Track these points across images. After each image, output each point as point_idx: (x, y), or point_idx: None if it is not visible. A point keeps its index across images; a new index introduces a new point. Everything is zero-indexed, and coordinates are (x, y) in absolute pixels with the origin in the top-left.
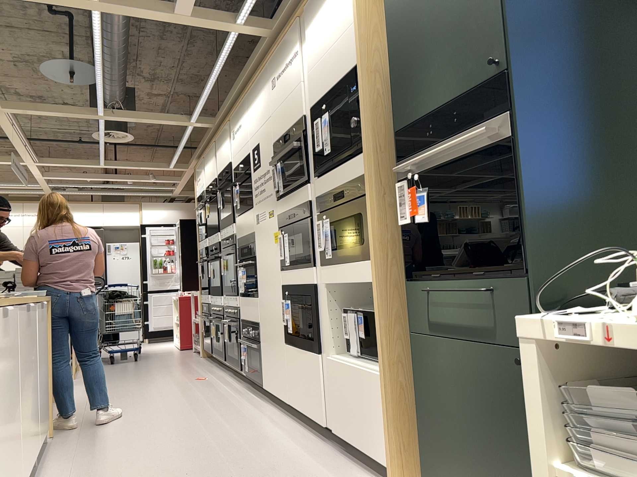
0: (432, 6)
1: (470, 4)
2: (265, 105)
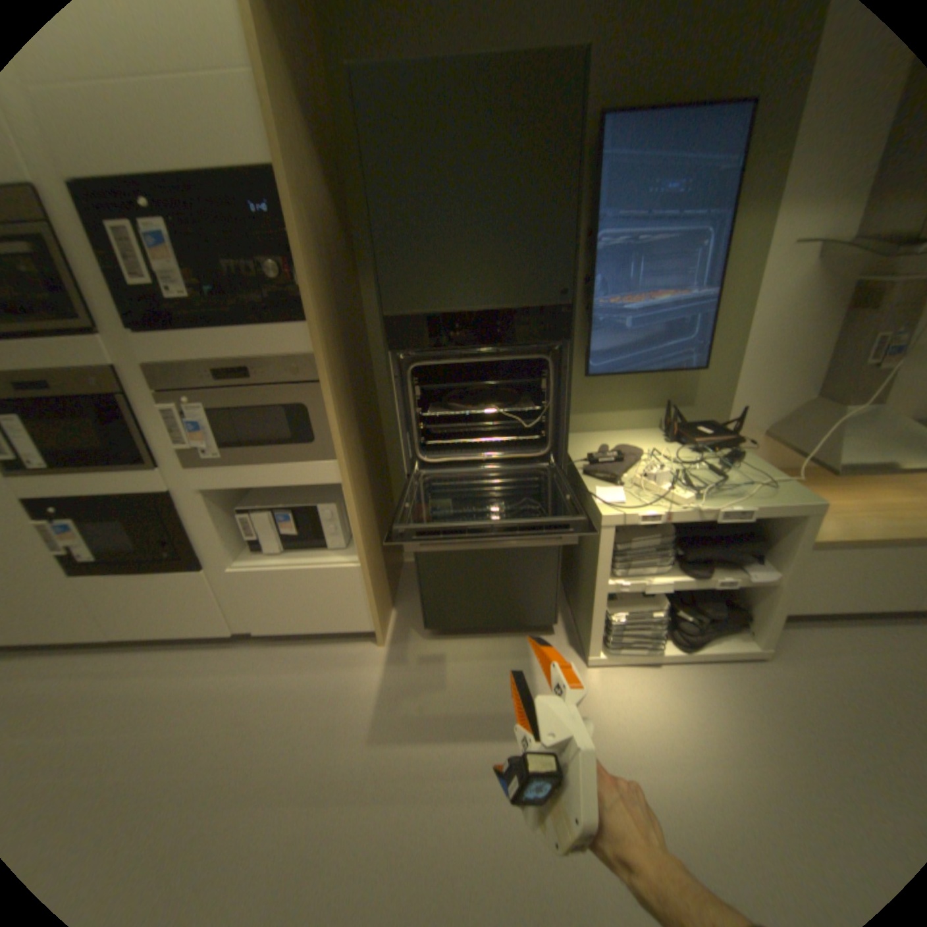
0: (460, 167)
1: (527, 205)
2: None
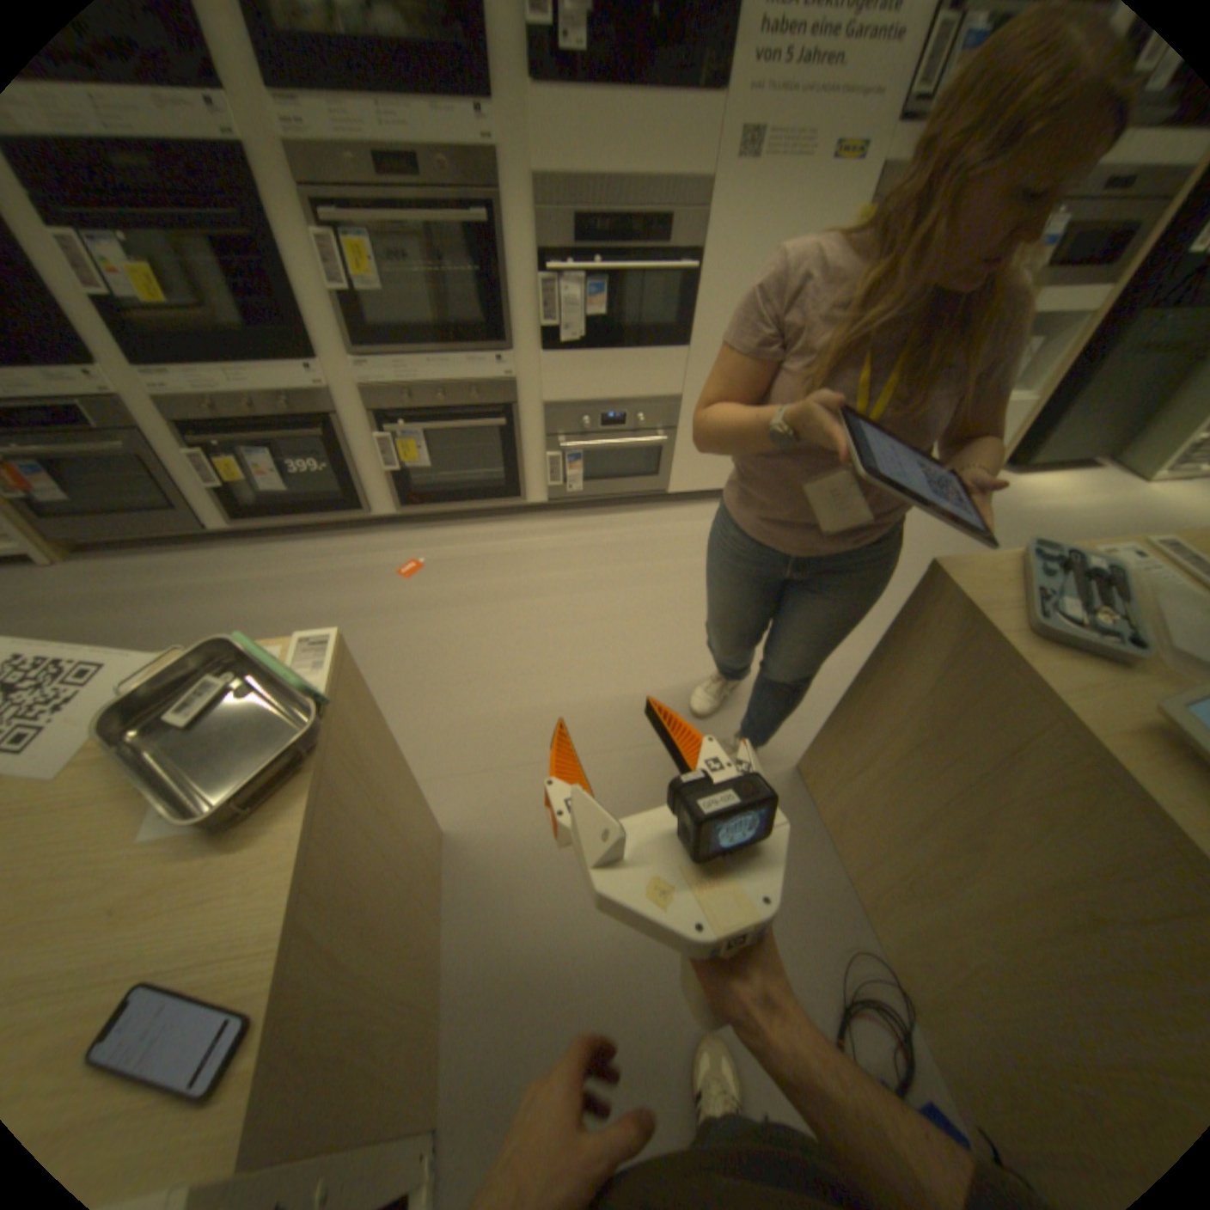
0: None
1: None
2: None
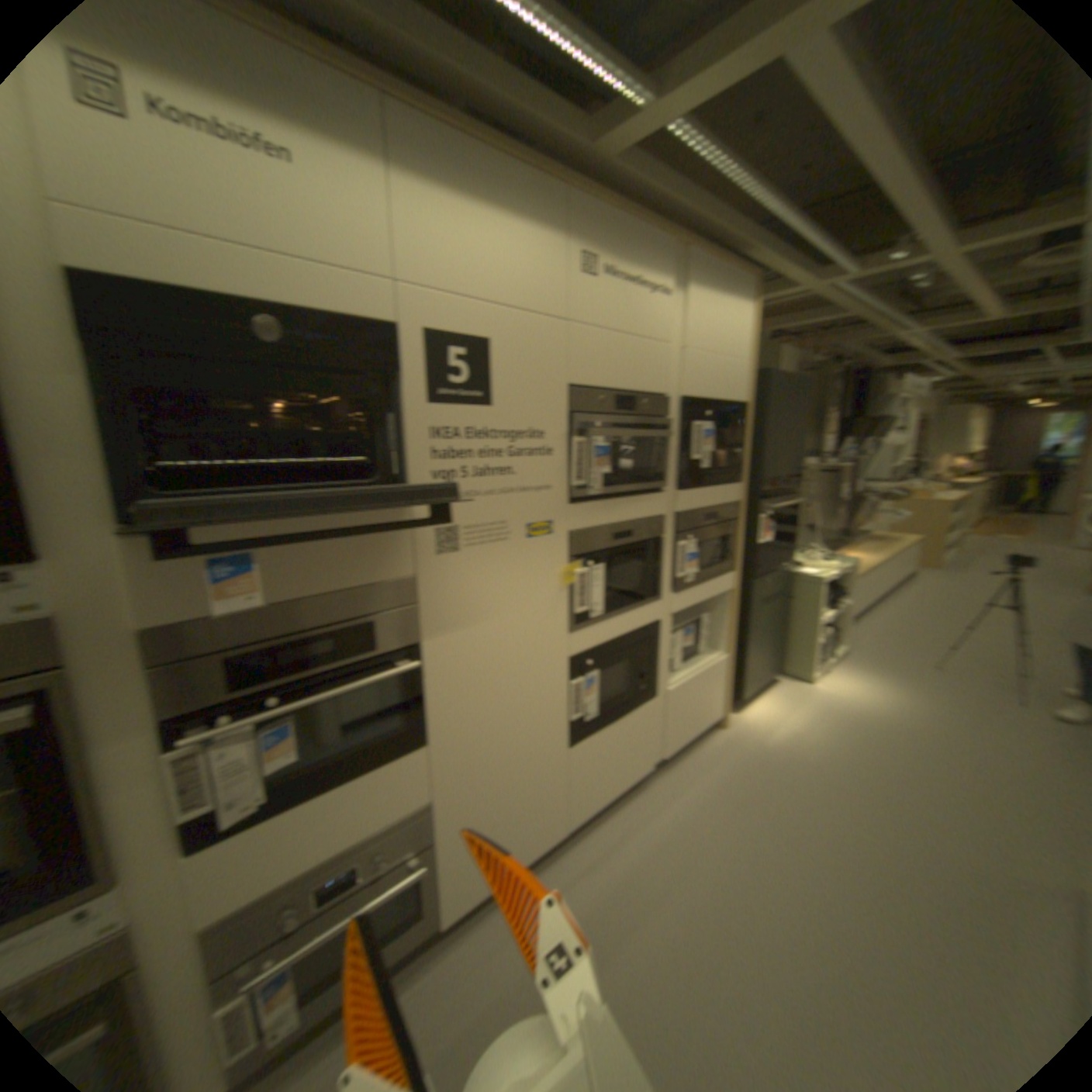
0: (790, 414)
1: (801, 431)
2: (545, 275)
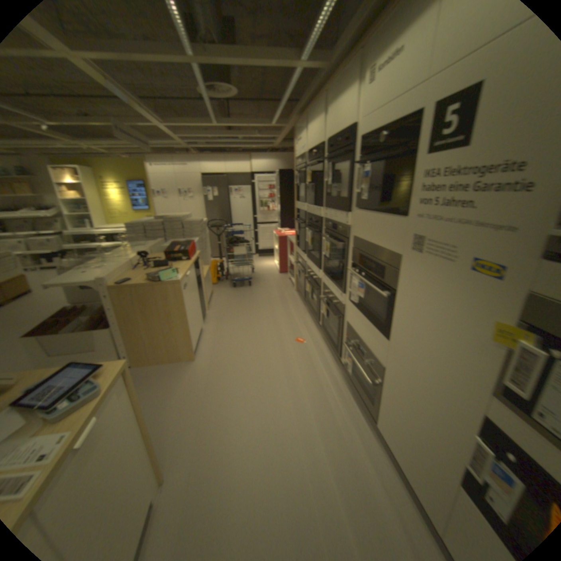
0: None
1: None
2: None
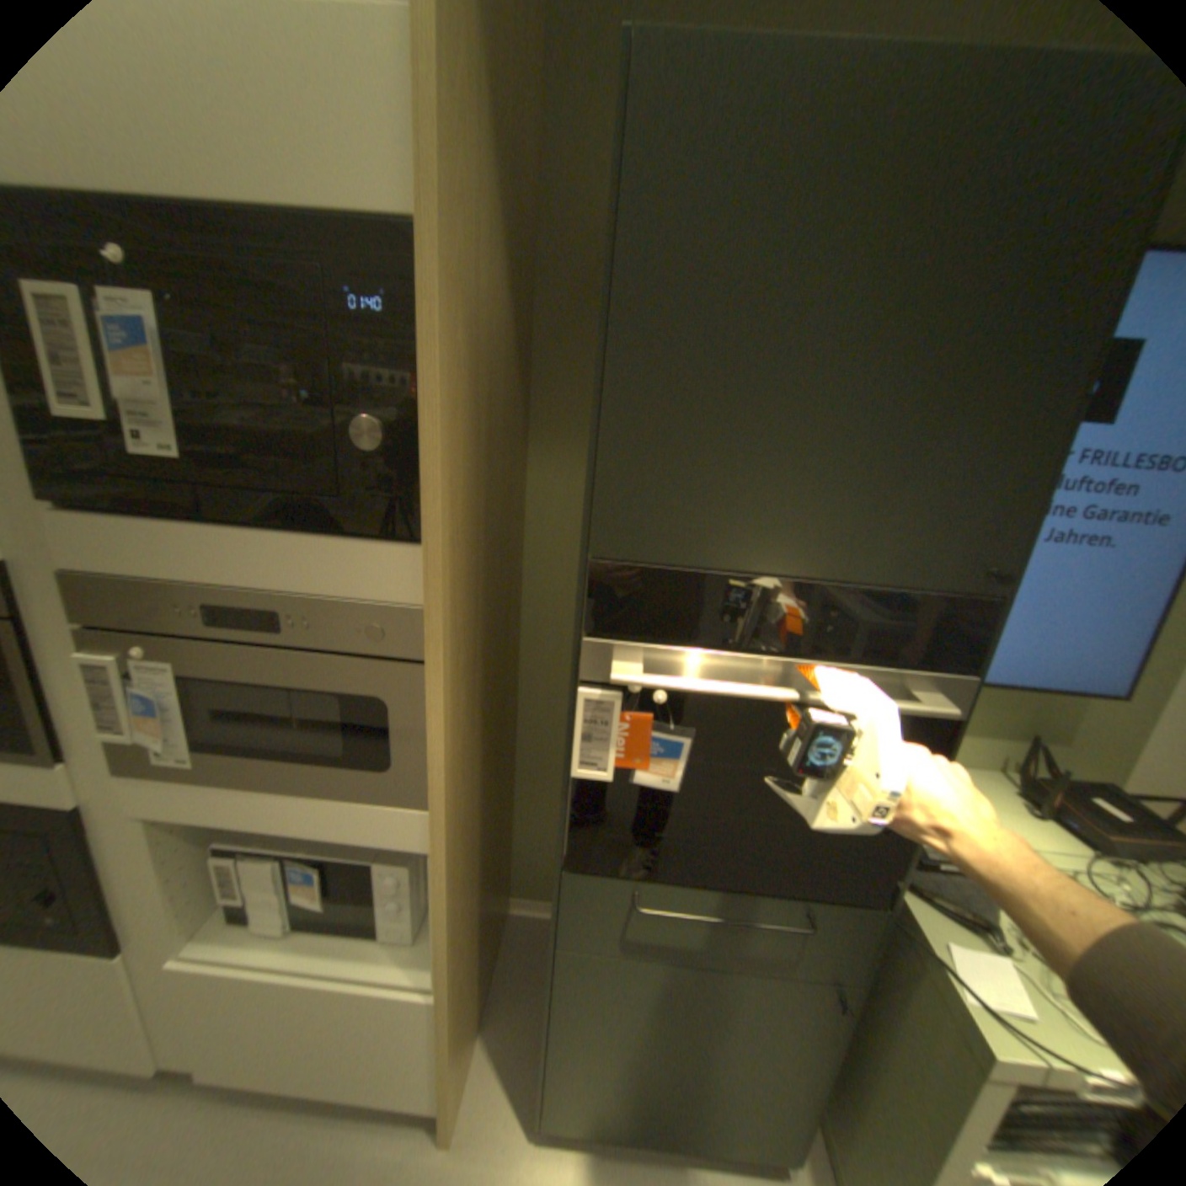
0: (840, 283)
1: (970, 386)
2: None
